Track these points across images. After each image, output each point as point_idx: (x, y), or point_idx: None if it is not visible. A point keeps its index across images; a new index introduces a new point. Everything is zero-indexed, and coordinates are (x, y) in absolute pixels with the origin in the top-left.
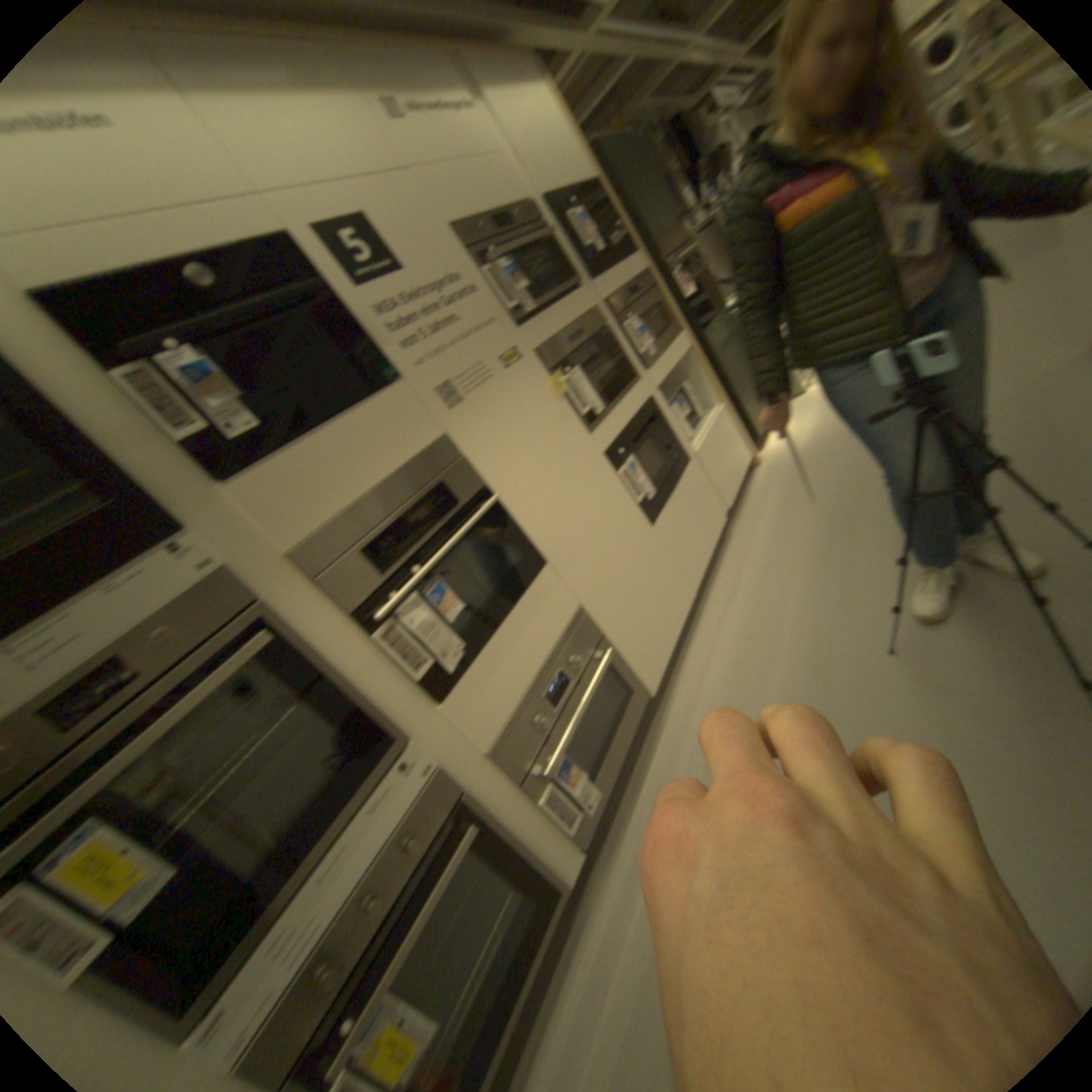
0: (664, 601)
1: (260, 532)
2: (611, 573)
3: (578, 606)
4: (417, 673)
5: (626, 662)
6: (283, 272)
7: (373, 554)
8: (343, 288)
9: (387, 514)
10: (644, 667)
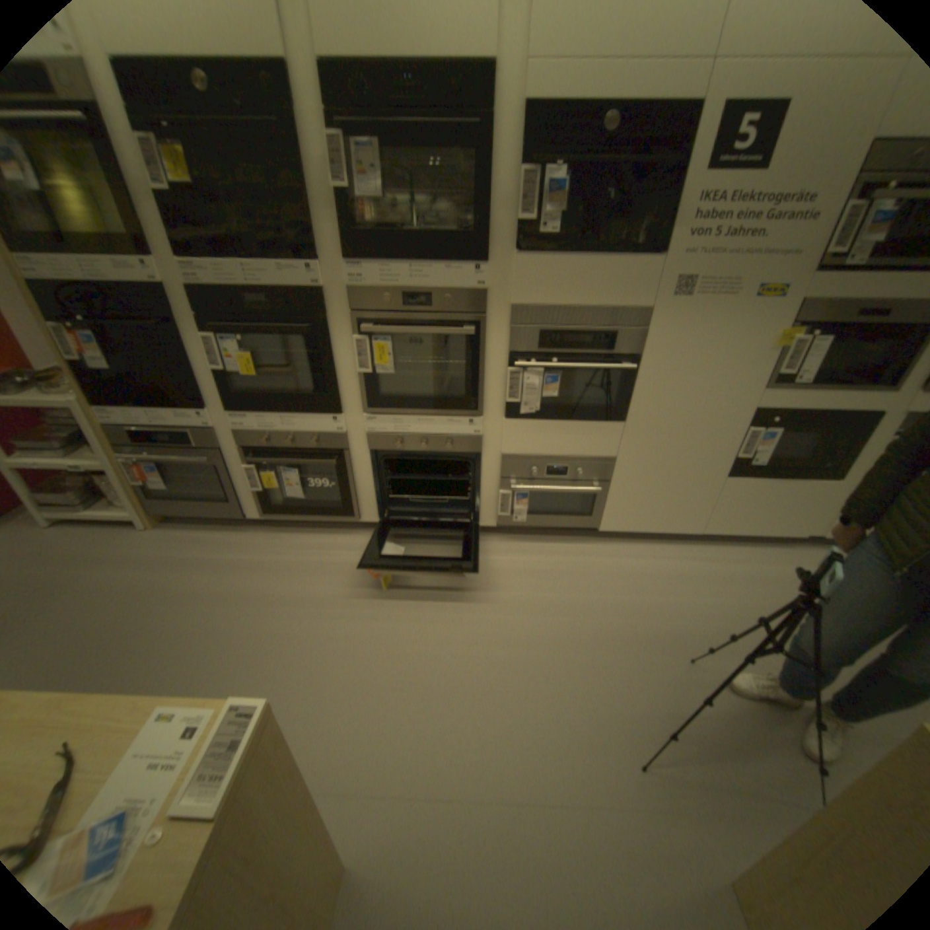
0: (666, 513)
1: (509, 288)
2: (652, 467)
3: (610, 458)
4: (506, 400)
5: (602, 505)
6: (662, 142)
7: (540, 339)
8: (692, 172)
9: (566, 327)
10: (608, 517)
